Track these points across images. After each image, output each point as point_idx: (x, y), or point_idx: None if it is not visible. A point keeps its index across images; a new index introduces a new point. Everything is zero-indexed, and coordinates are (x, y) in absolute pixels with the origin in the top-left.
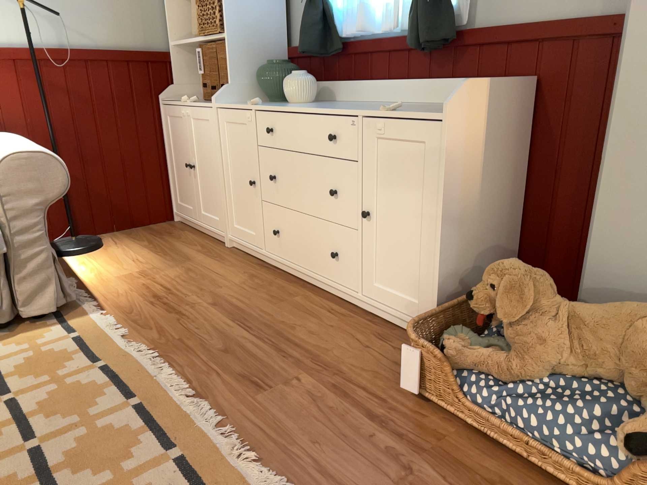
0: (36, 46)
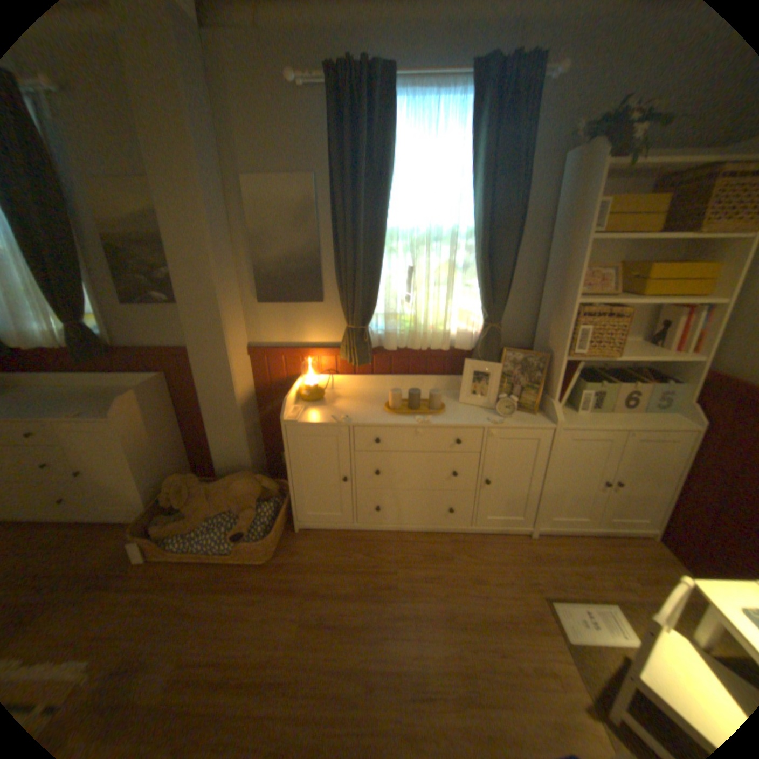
0: None
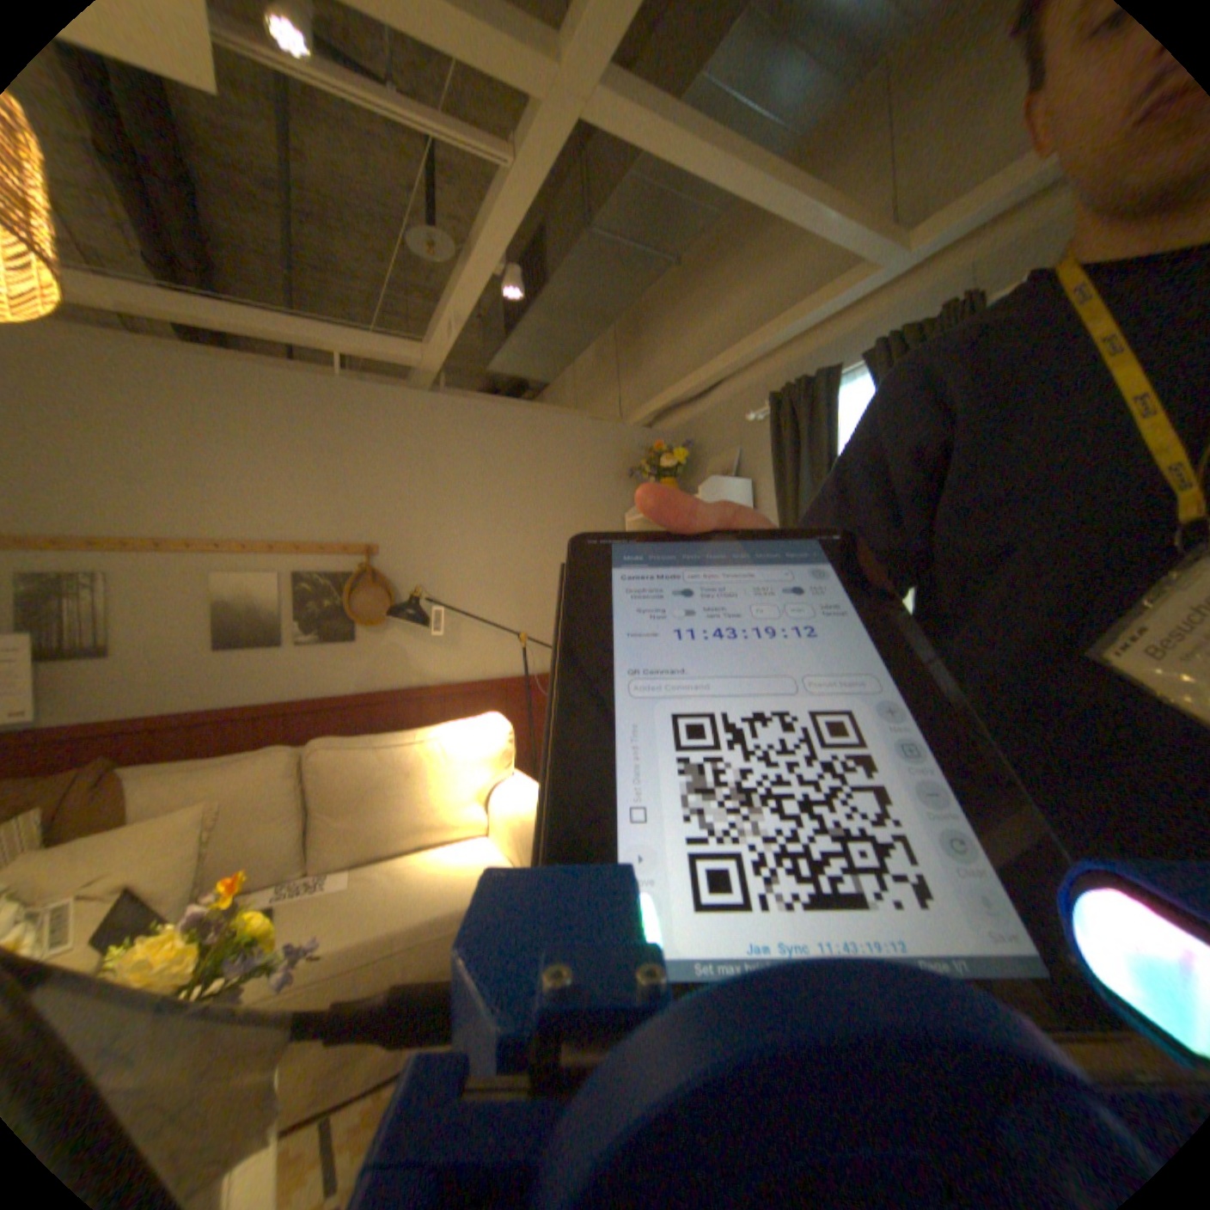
0: (523, 671)
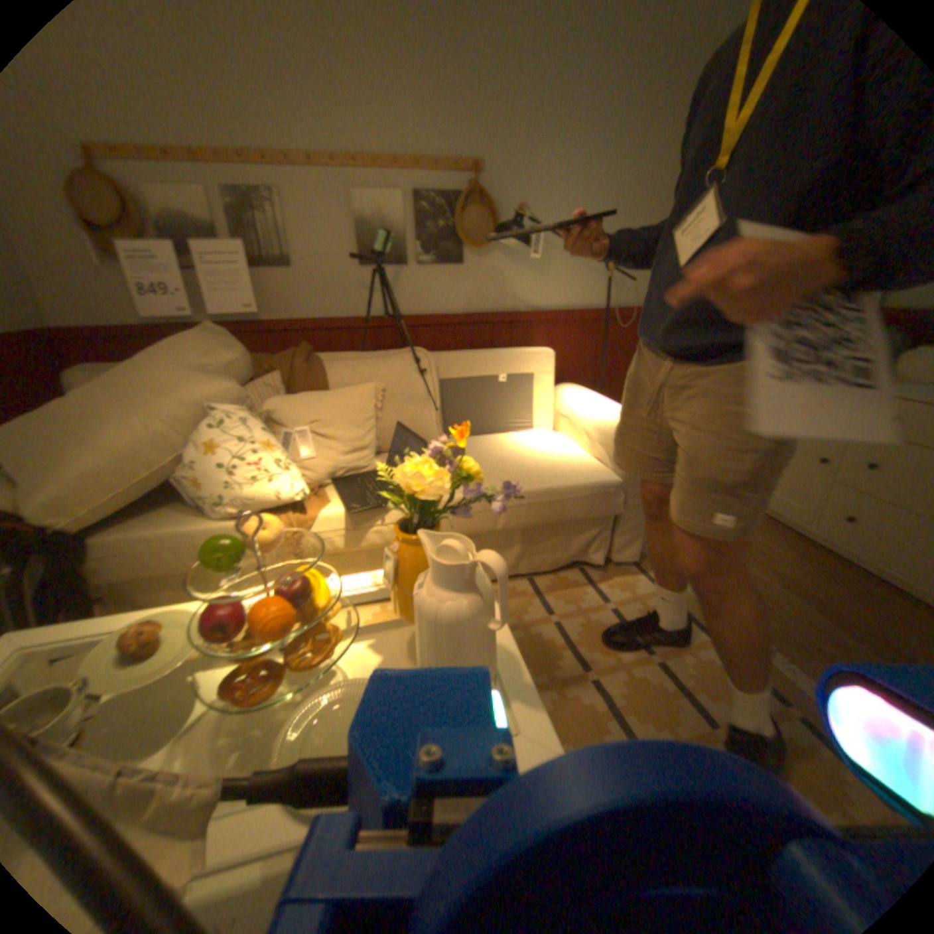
0: (599, 303)
